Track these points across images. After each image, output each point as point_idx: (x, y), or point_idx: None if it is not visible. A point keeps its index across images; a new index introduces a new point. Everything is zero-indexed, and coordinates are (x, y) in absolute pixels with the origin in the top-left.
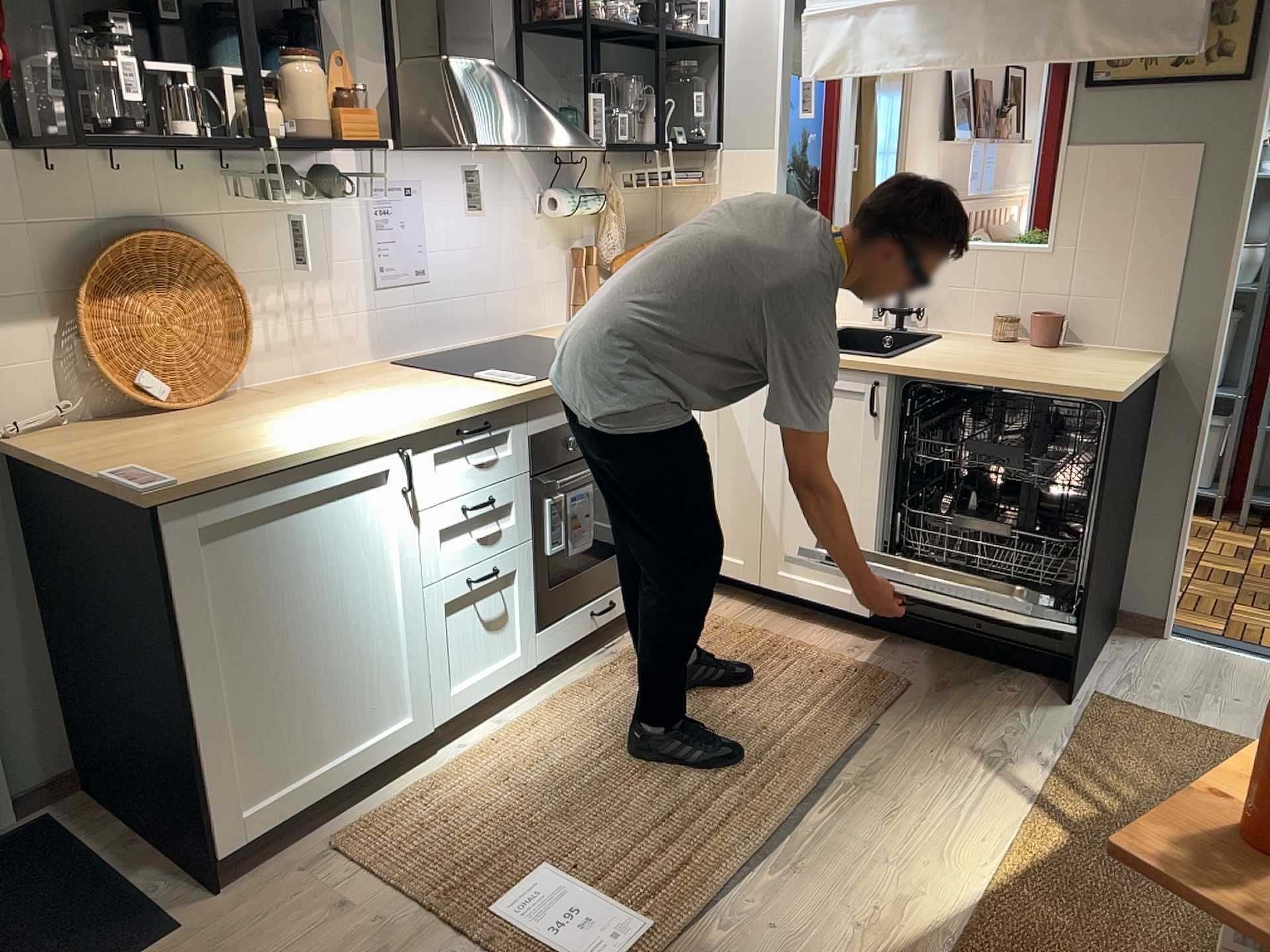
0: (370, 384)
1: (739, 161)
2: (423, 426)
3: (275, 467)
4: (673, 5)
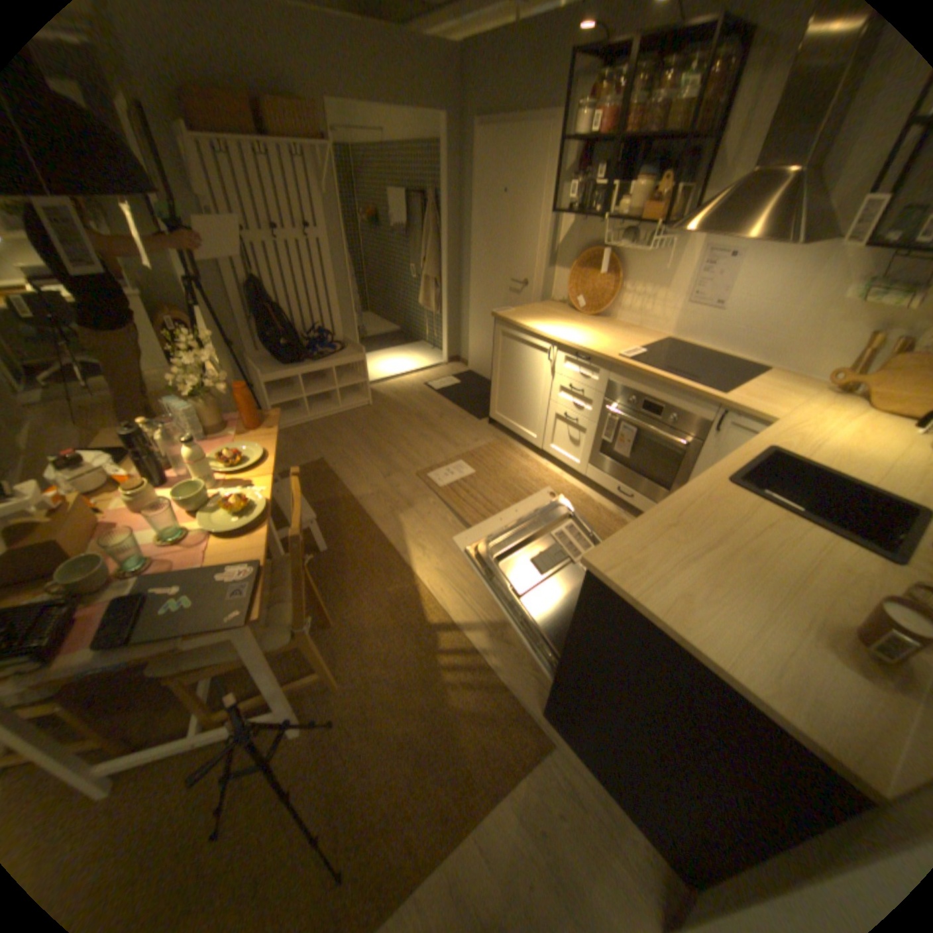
0: (624, 334)
1: None
2: (560, 341)
3: (517, 325)
4: None
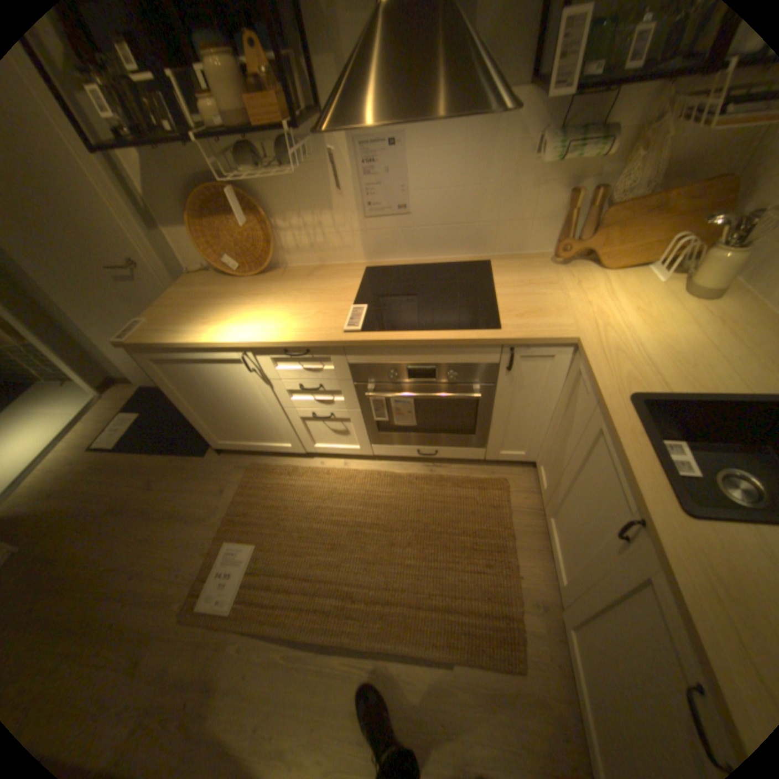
0: (317, 286)
1: None
2: (252, 344)
3: (167, 344)
4: None
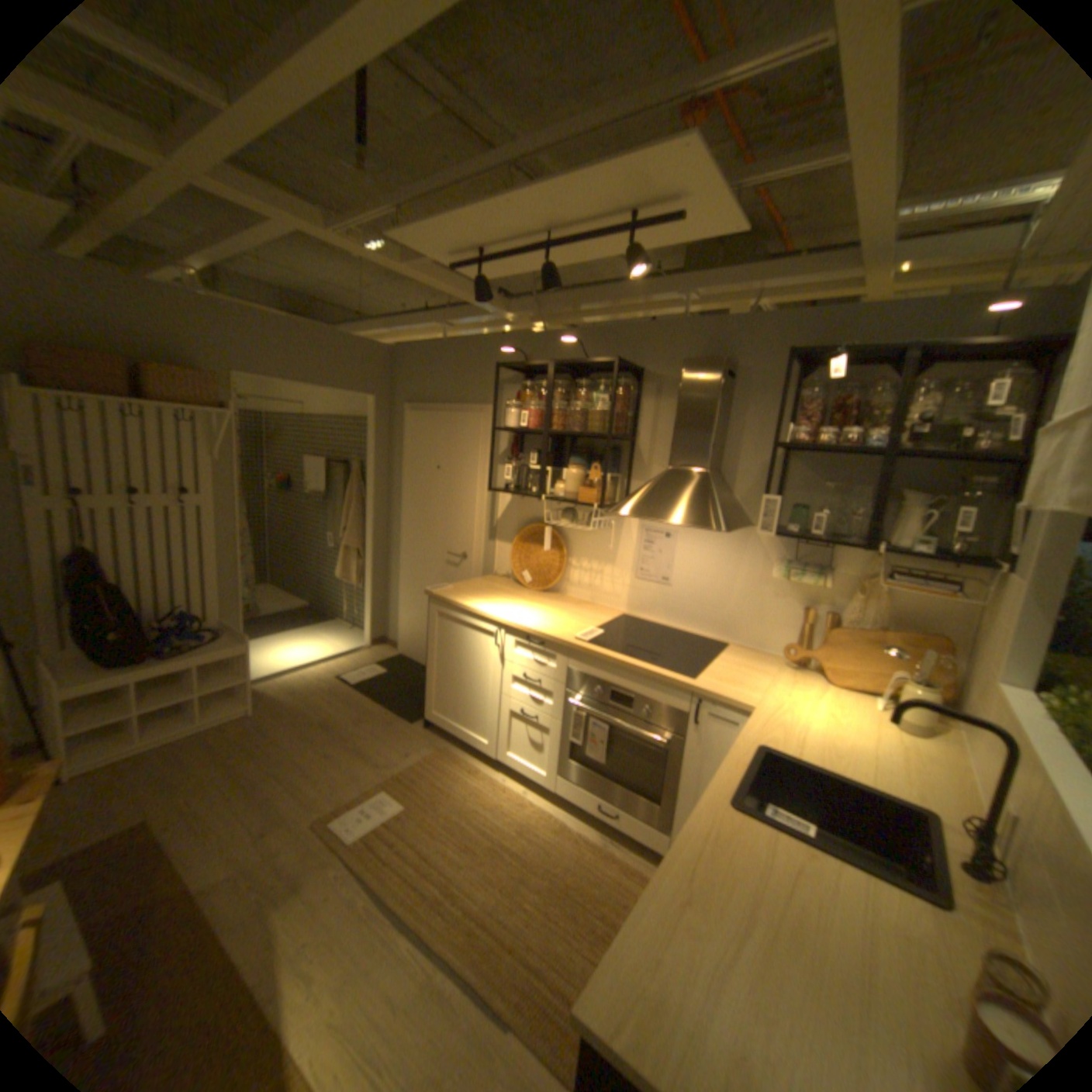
0: (576, 612)
1: (1014, 589)
2: (508, 624)
3: (455, 604)
4: (950, 424)
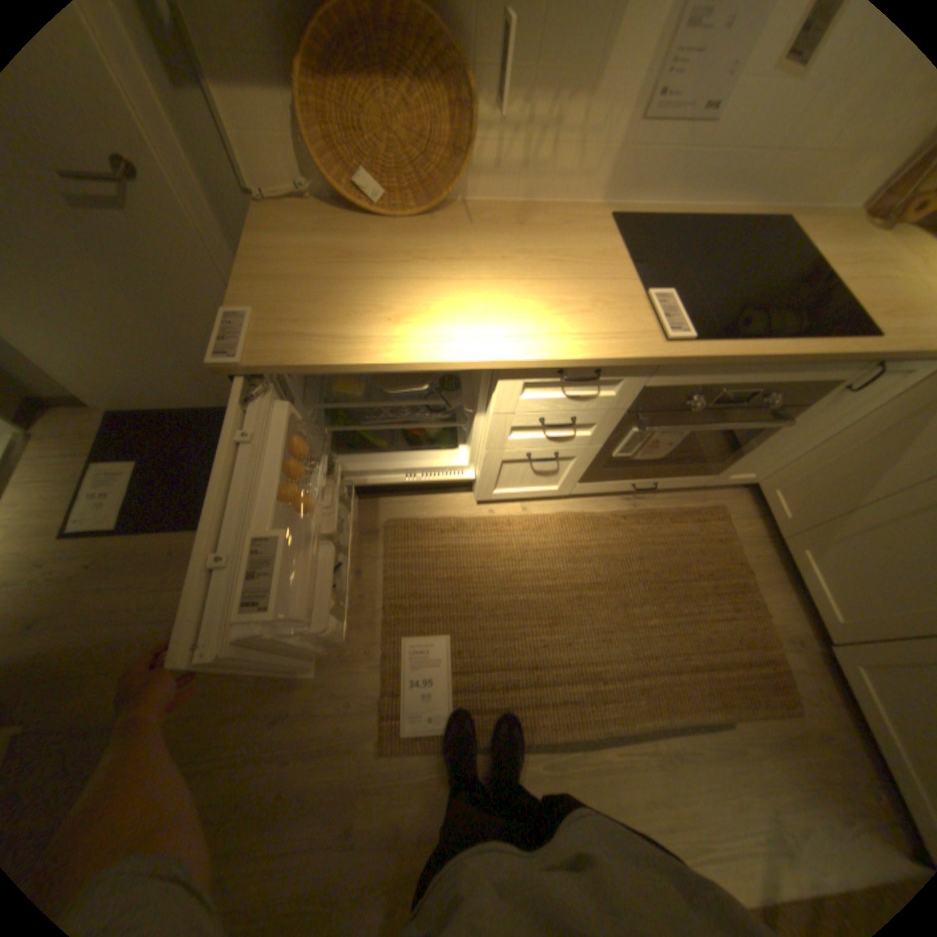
0: (555, 248)
1: None
2: (517, 363)
3: (343, 367)
4: None
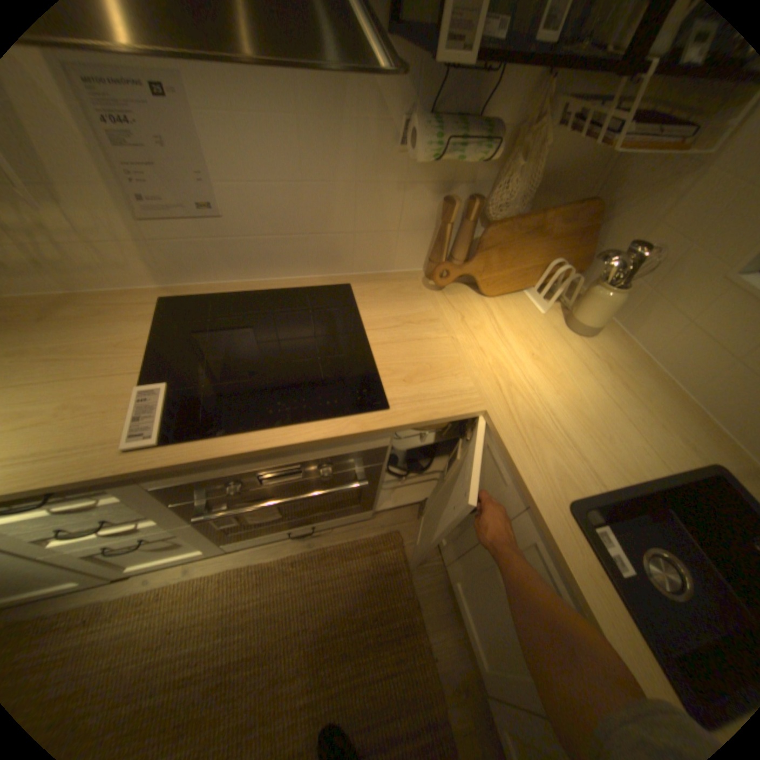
0: (61, 344)
1: None
2: None
3: None
4: None
